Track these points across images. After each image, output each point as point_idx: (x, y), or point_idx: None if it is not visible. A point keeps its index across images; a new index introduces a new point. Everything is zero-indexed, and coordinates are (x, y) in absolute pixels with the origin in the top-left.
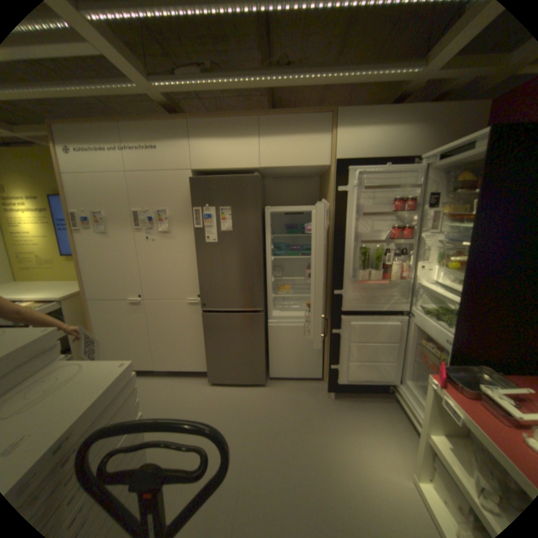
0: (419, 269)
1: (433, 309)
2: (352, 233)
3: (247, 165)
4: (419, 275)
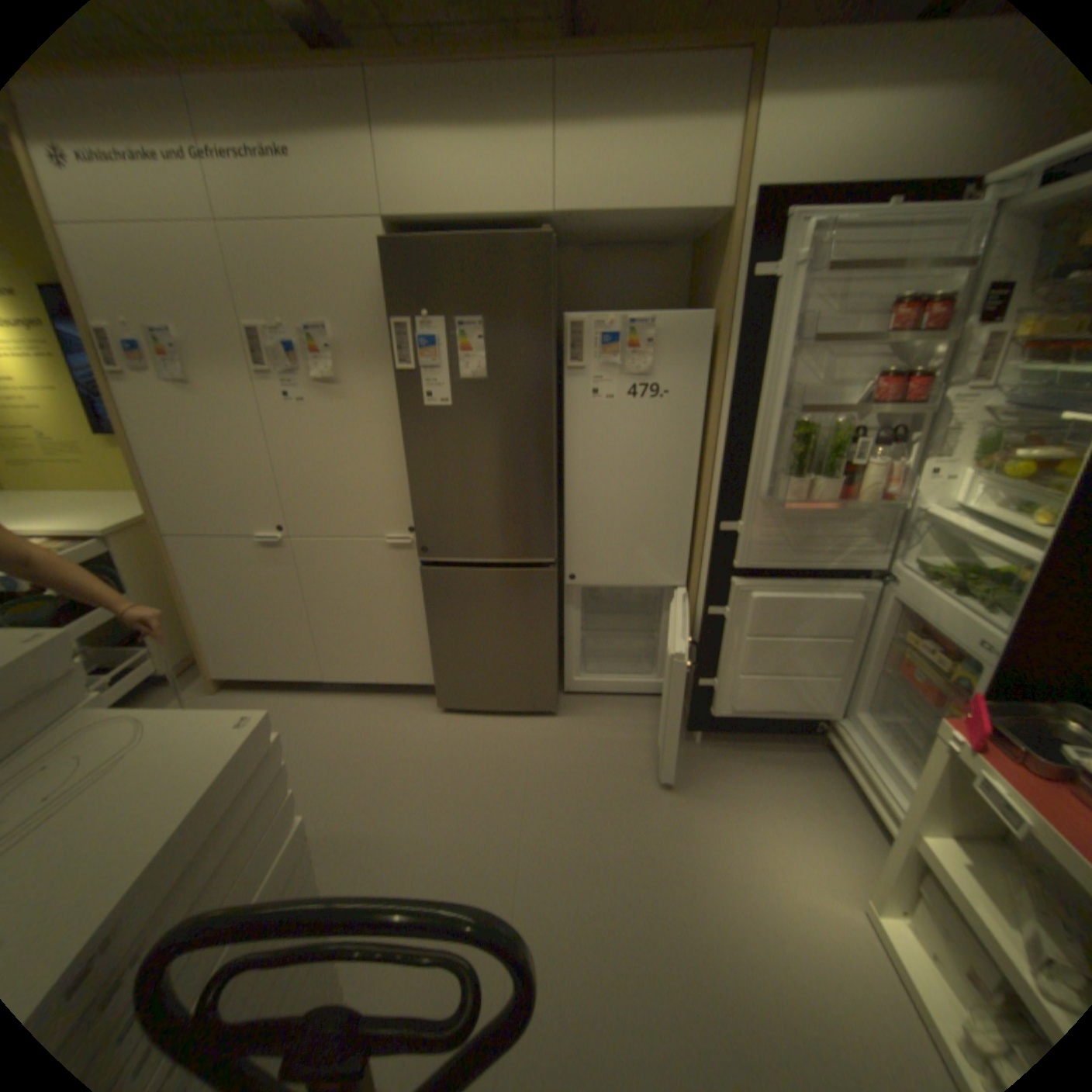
0: (928, 476)
1: (952, 569)
2: (779, 388)
3: (523, 206)
4: (925, 491)
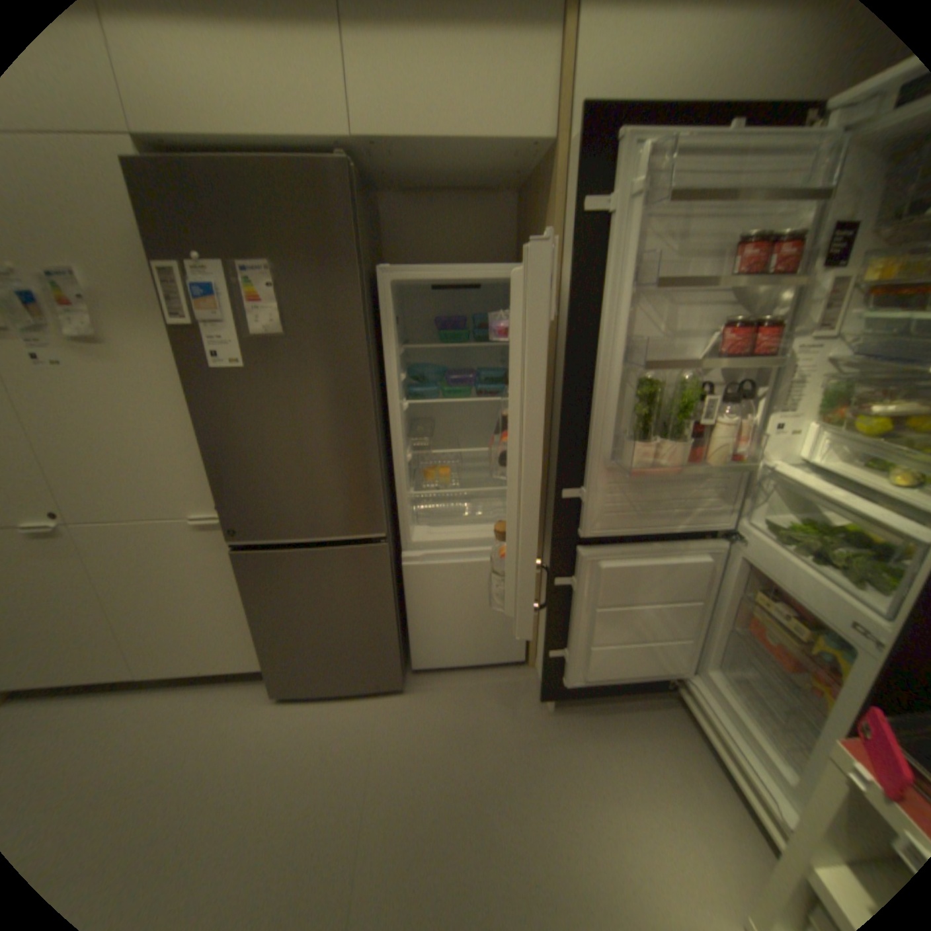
0: (771, 431)
1: (808, 534)
2: (617, 340)
3: (311, 126)
4: (769, 446)
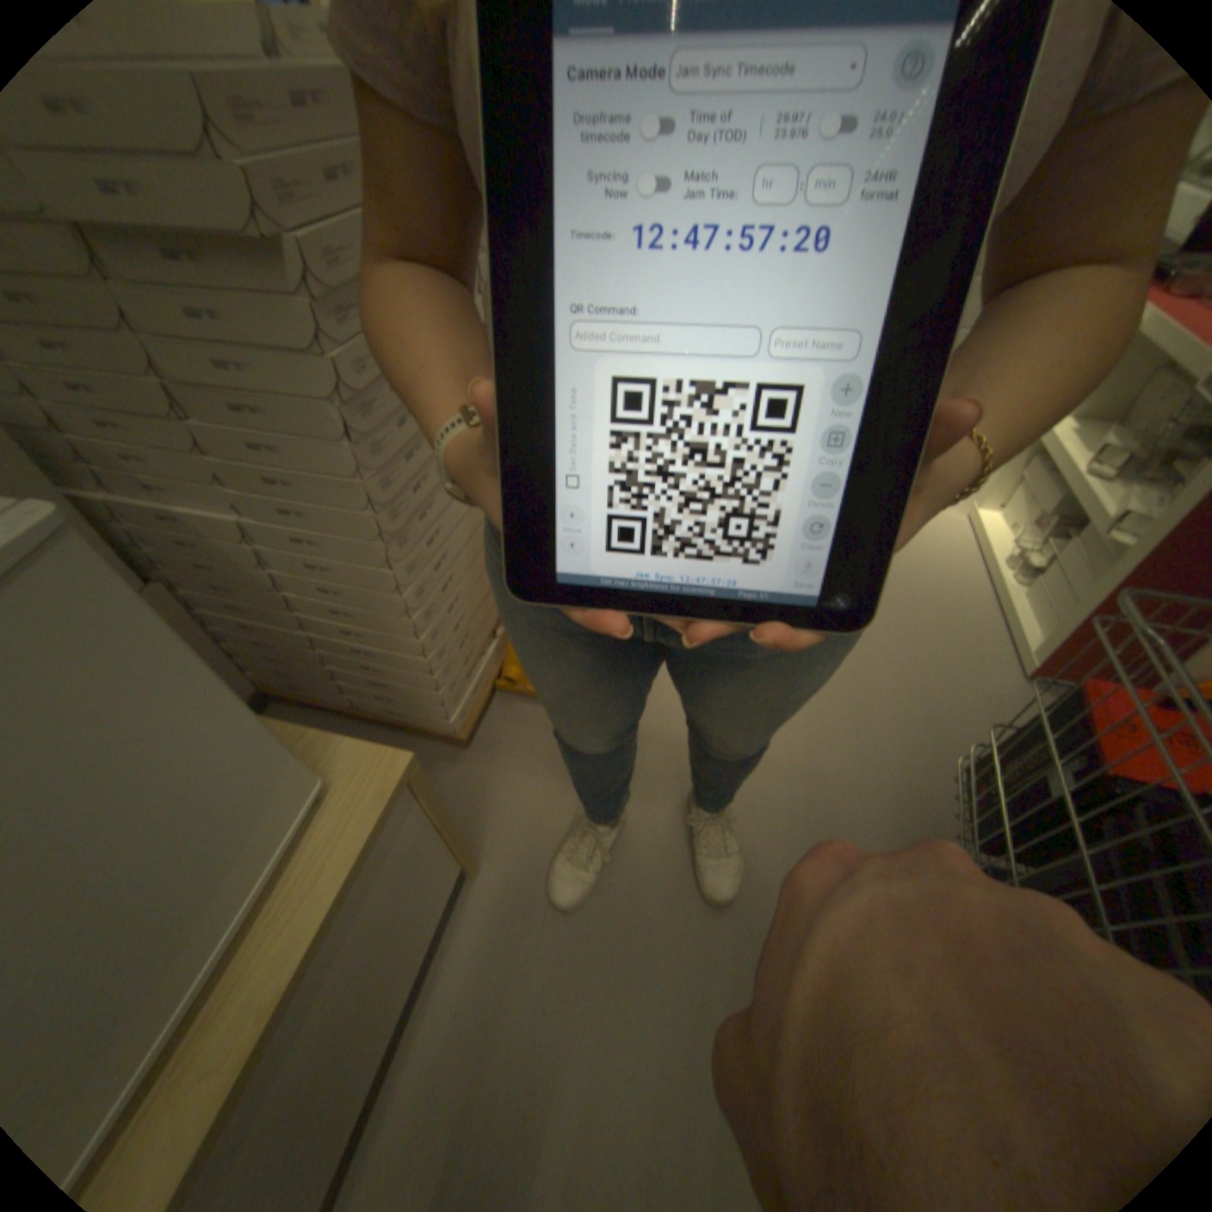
0: None
1: None
2: None
3: None
4: None
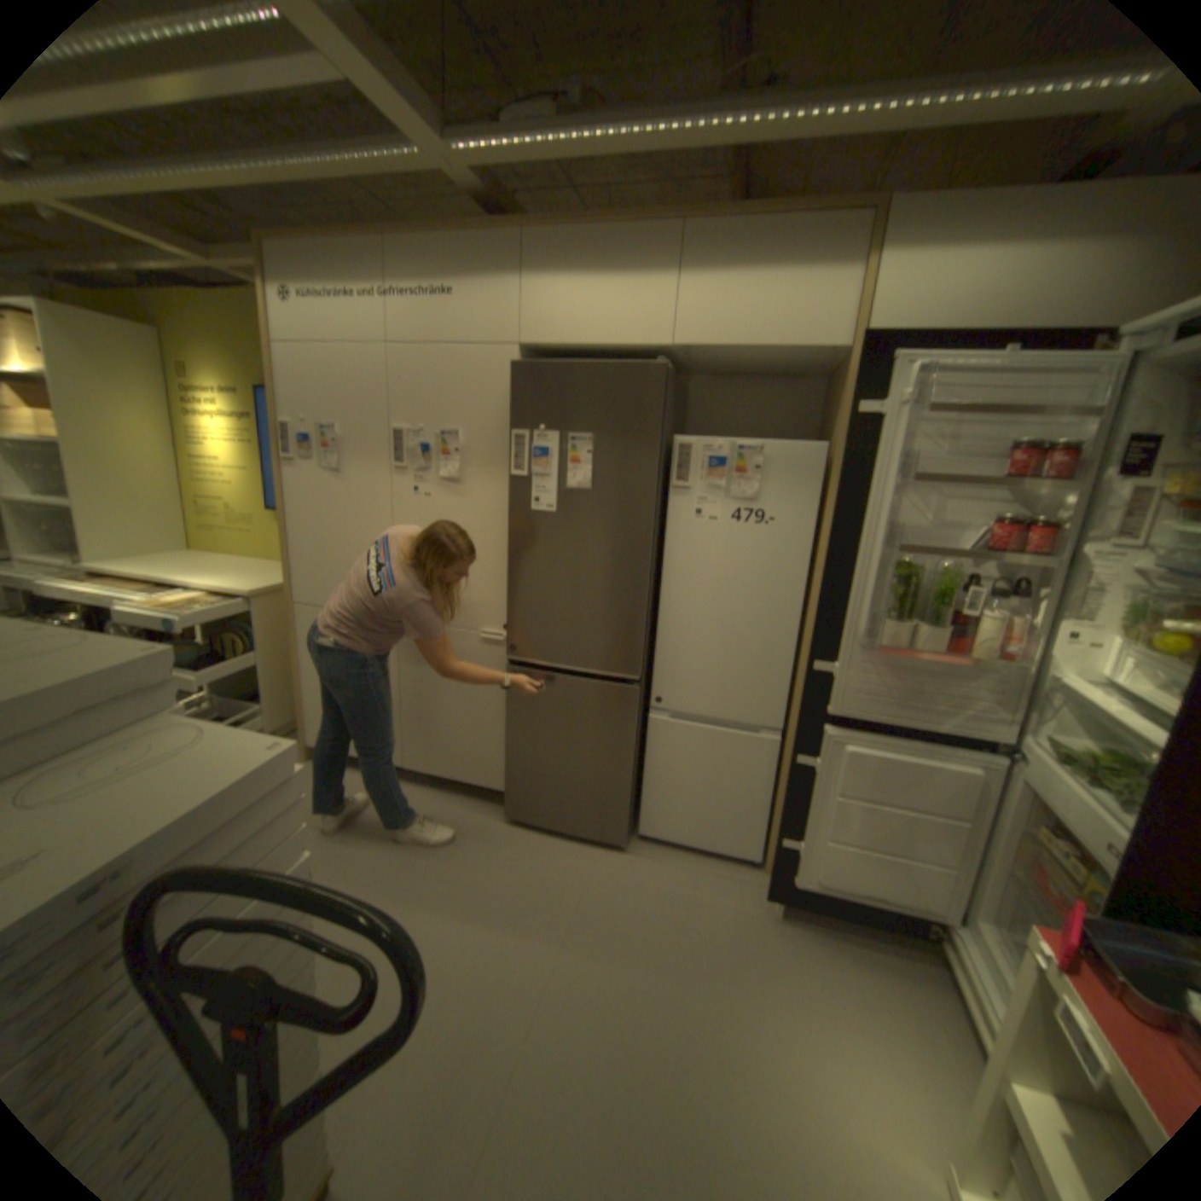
0: (1064, 640)
1: (1084, 752)
2: (881, 524)
3: (644, 340)
4: (1061, 657)
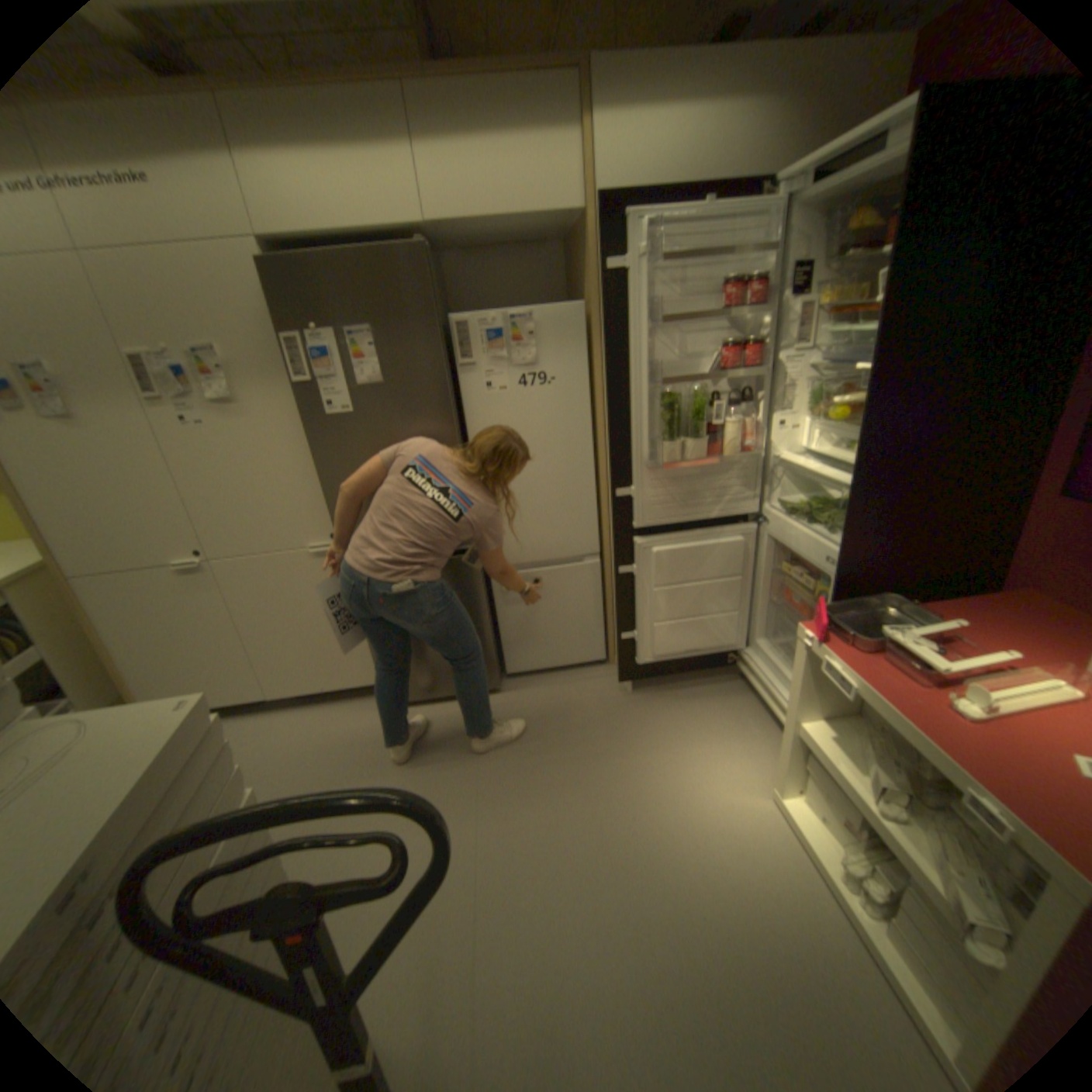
0: (776, 428)
1: (801, 503)
2: (643, 365)
3: (393, 218)
4: (776, 441)
